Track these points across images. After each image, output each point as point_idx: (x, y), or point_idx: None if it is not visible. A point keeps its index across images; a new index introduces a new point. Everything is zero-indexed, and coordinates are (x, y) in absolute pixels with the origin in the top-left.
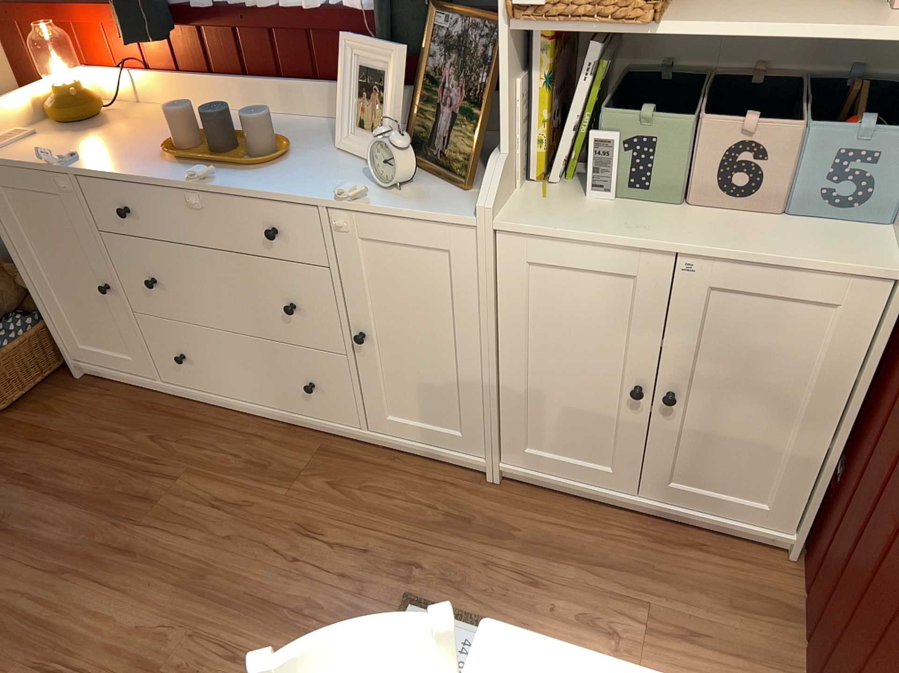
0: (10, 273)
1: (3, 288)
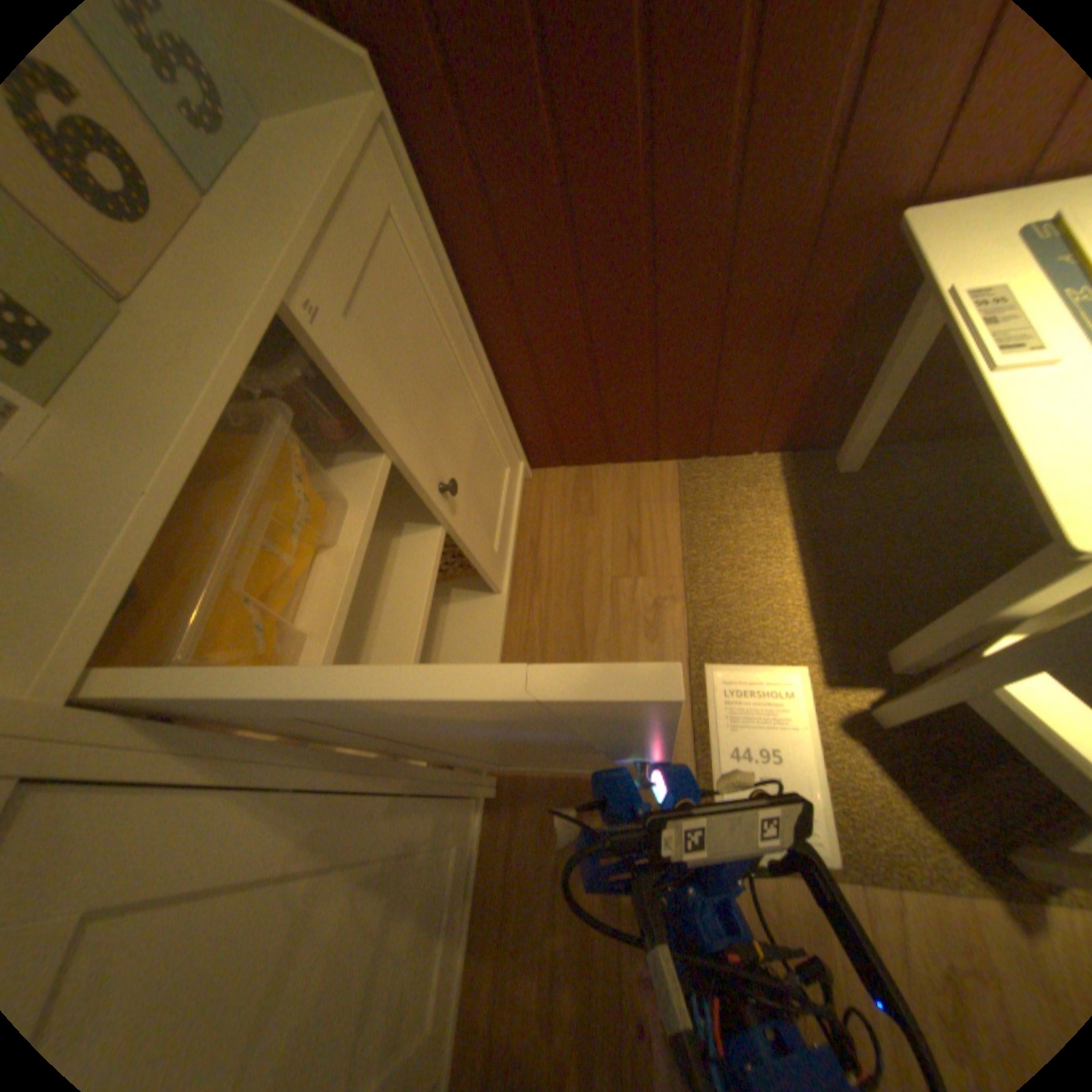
0: None
1: None
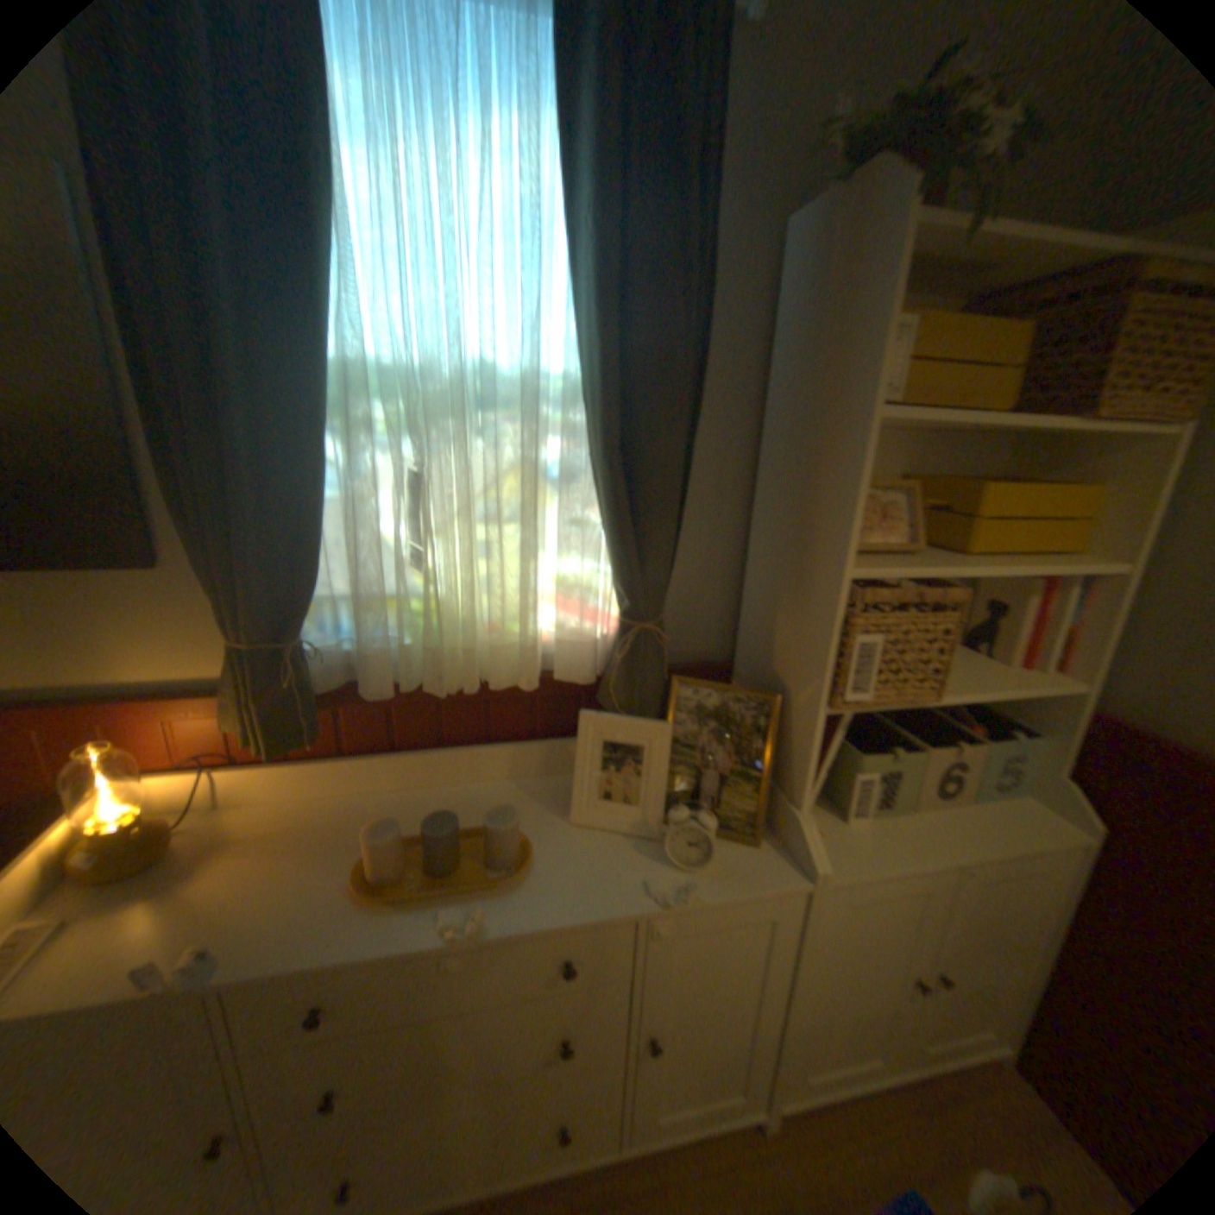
0: None
1: None
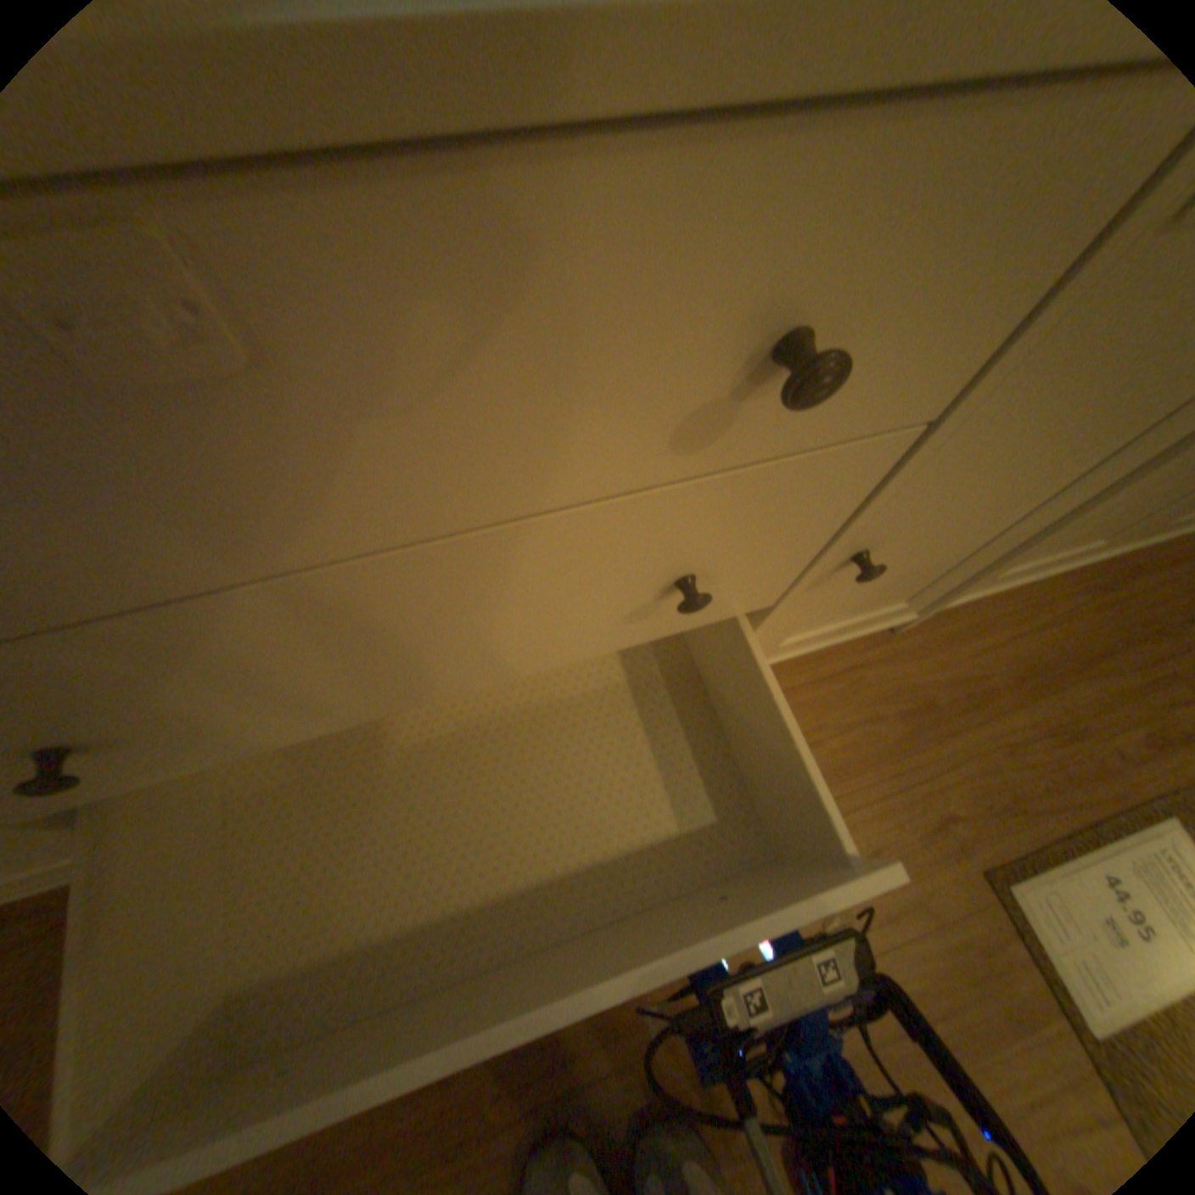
0: None
1: None
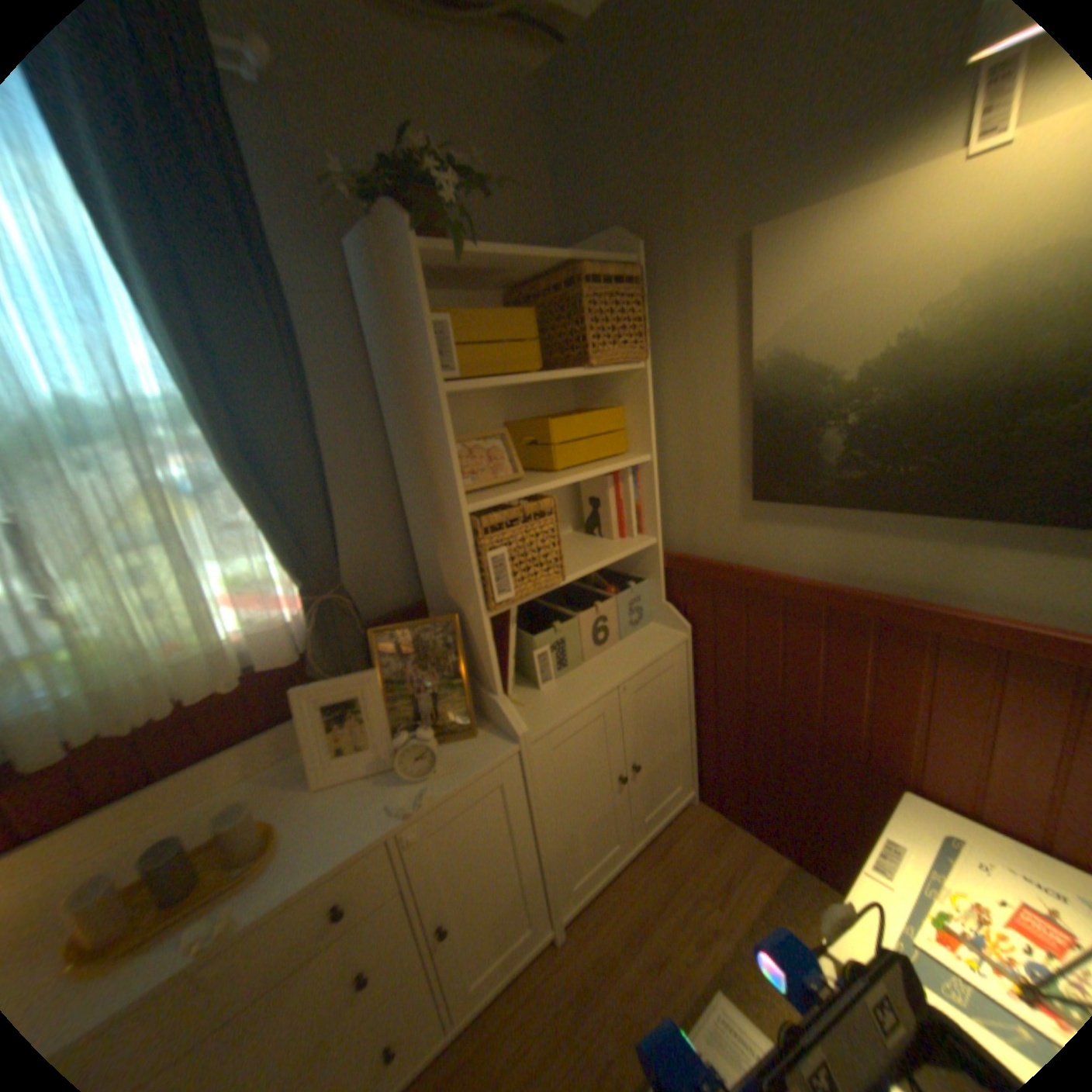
0: None
1: None
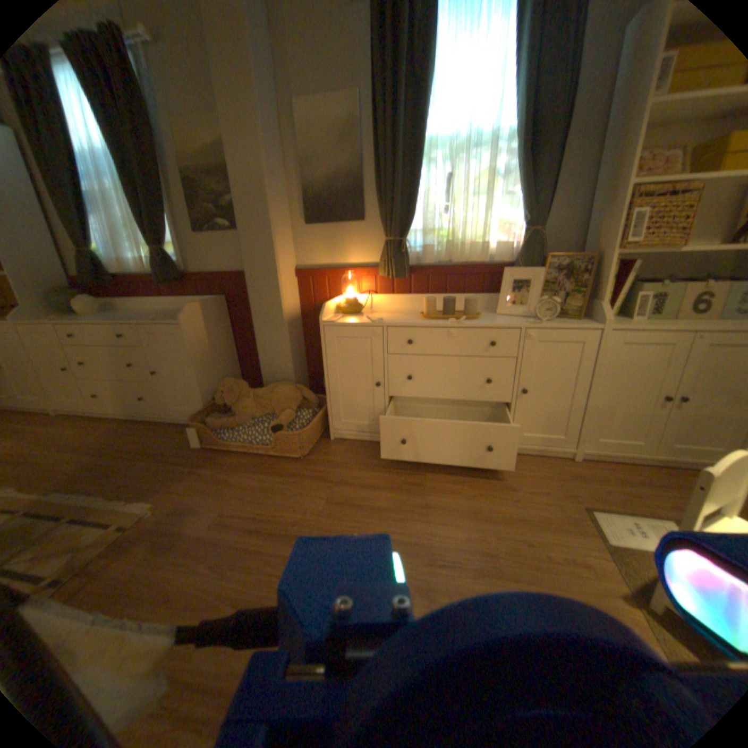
0: (294, 387)
1: (292, 394)
